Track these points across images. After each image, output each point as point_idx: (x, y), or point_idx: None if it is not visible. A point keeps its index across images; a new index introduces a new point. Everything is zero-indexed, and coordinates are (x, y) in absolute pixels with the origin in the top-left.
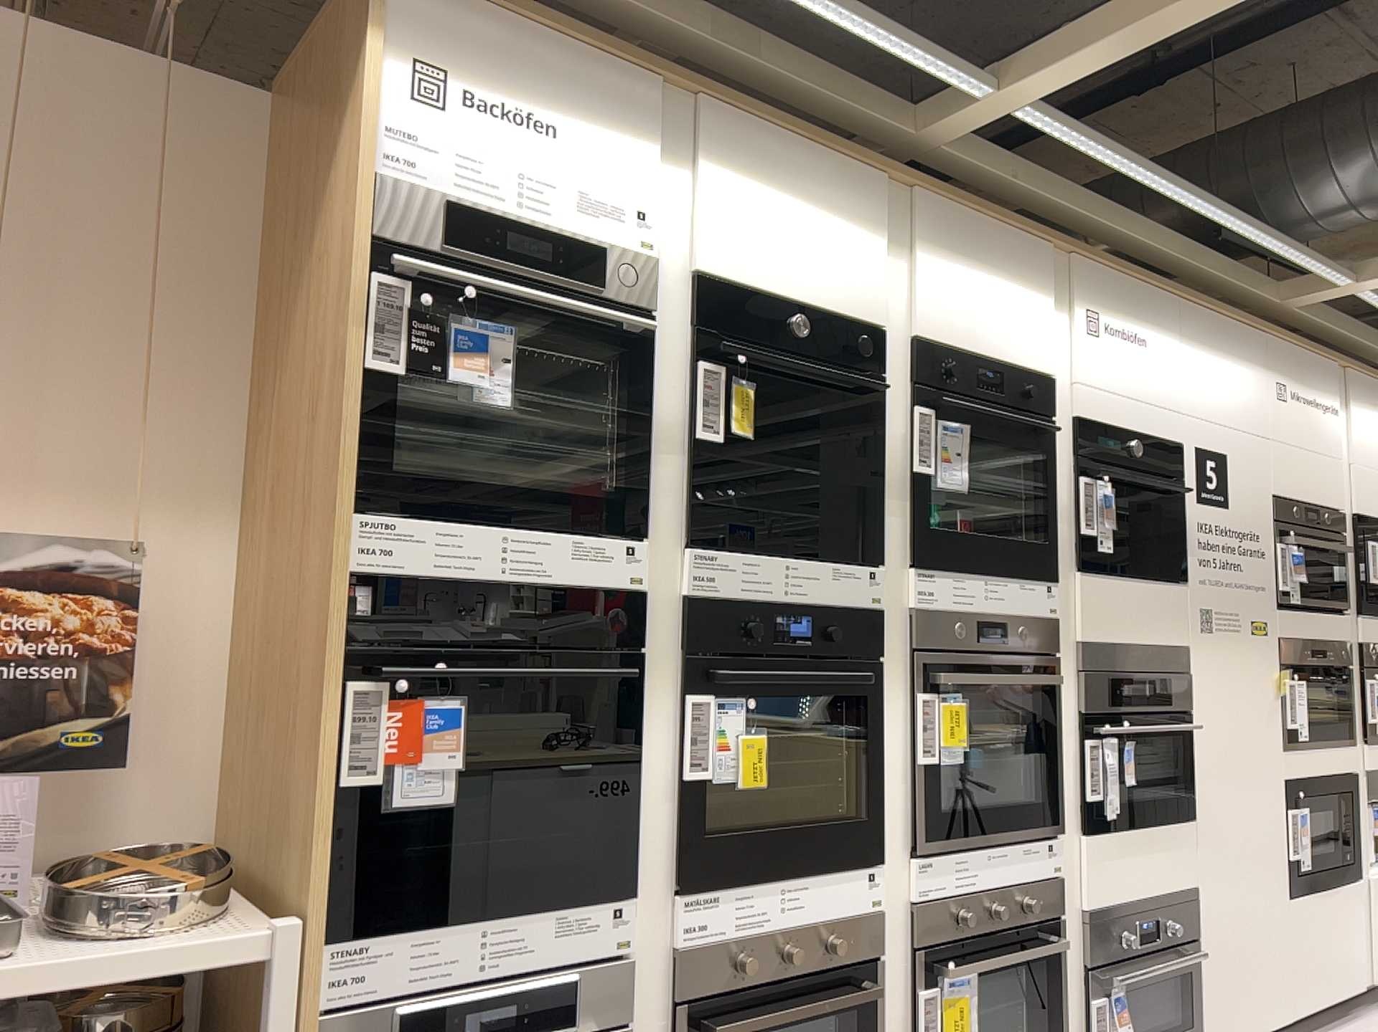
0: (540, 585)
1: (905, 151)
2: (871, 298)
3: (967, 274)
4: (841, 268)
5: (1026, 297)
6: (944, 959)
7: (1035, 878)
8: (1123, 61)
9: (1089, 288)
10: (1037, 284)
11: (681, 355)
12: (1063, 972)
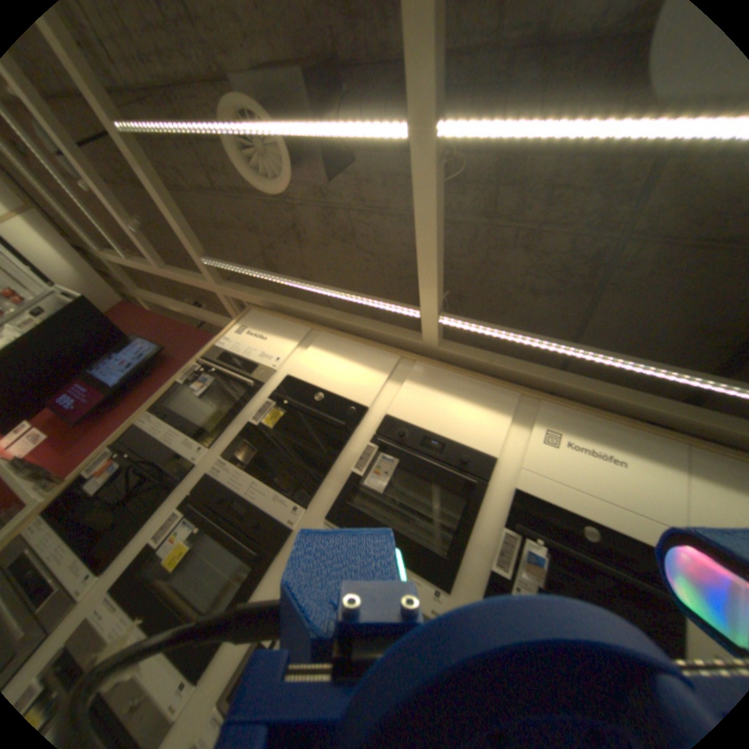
0: (169, 451)
1: (426, 352)
2: (364, 395)
3: (436, 395)
4: (353, 383)
5: (484, 412)
6: None
7: None
8: (431, 273)
9: (556, 418)
10: (498, 408)
11: (266, 399)
12: None
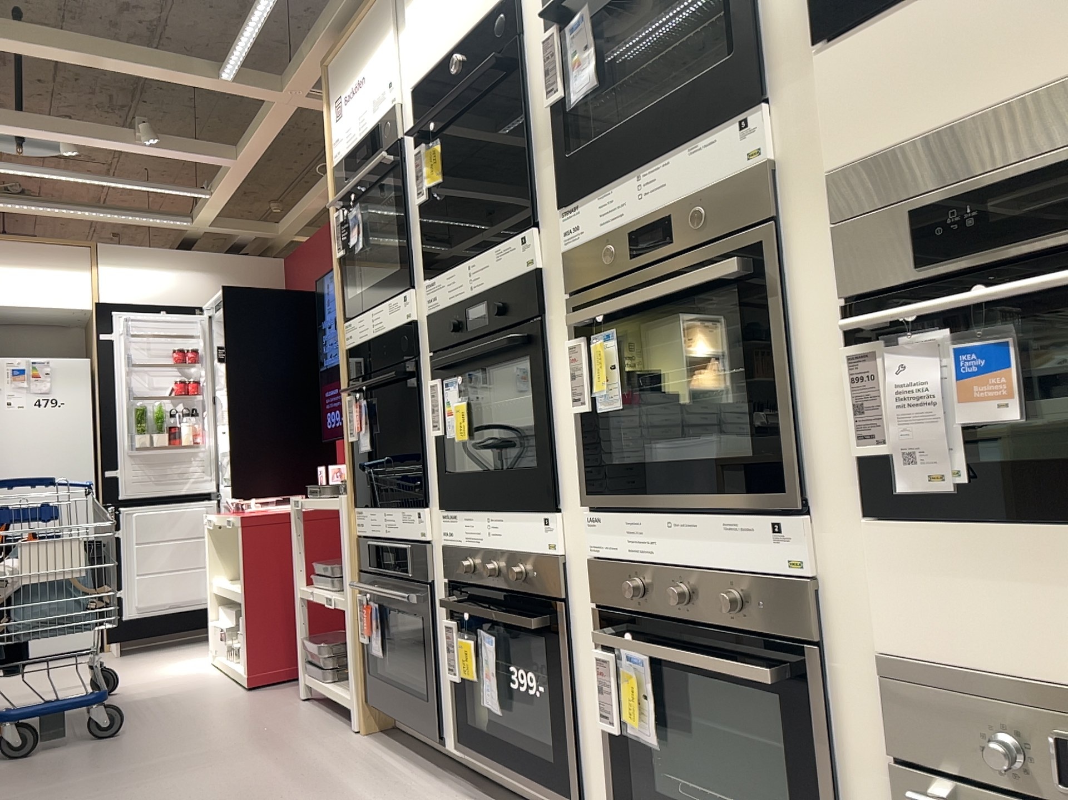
0: (385, 332)
1: None
2: None
3: None
4: None
5: None
6: (625, 630)
7: (754, 571)
8: None
9: None
10: None
11: (415, 153)
12: (812, 735)
